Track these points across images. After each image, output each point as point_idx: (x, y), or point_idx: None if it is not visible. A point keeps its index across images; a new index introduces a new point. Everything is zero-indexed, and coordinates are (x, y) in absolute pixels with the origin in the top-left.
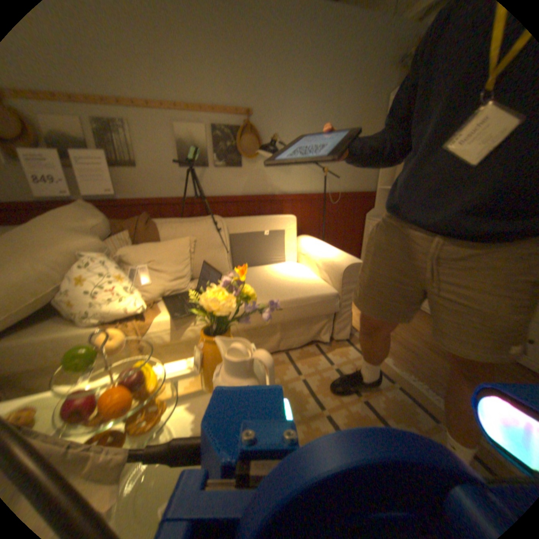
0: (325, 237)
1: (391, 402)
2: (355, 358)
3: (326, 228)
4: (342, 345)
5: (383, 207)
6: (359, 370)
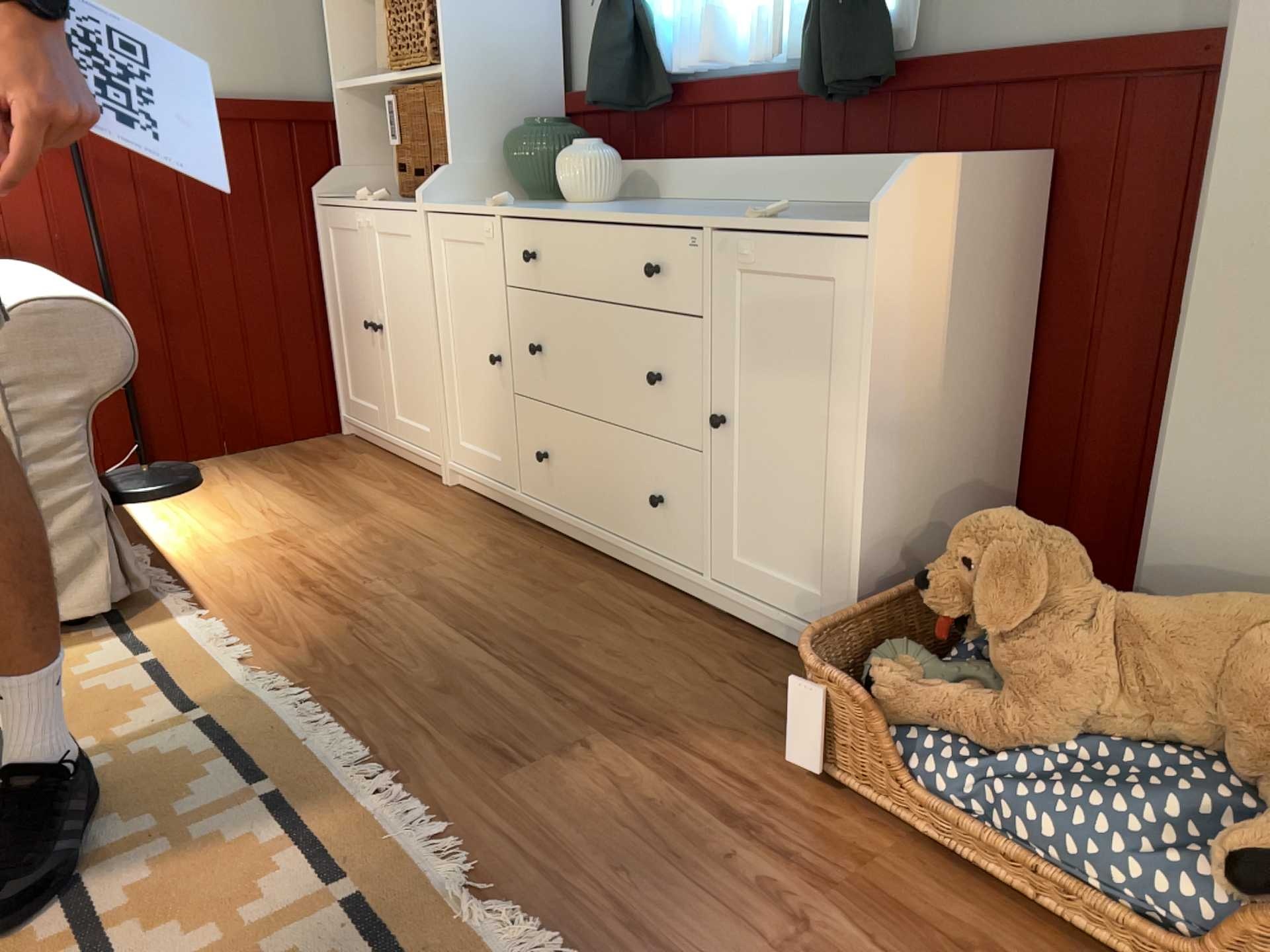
0: (148, 281)
1: (129, 762)
2: (103, 666)
3: (142, 245)
4: (82, 637)
5: (376, 167)
6: (87, 698)
